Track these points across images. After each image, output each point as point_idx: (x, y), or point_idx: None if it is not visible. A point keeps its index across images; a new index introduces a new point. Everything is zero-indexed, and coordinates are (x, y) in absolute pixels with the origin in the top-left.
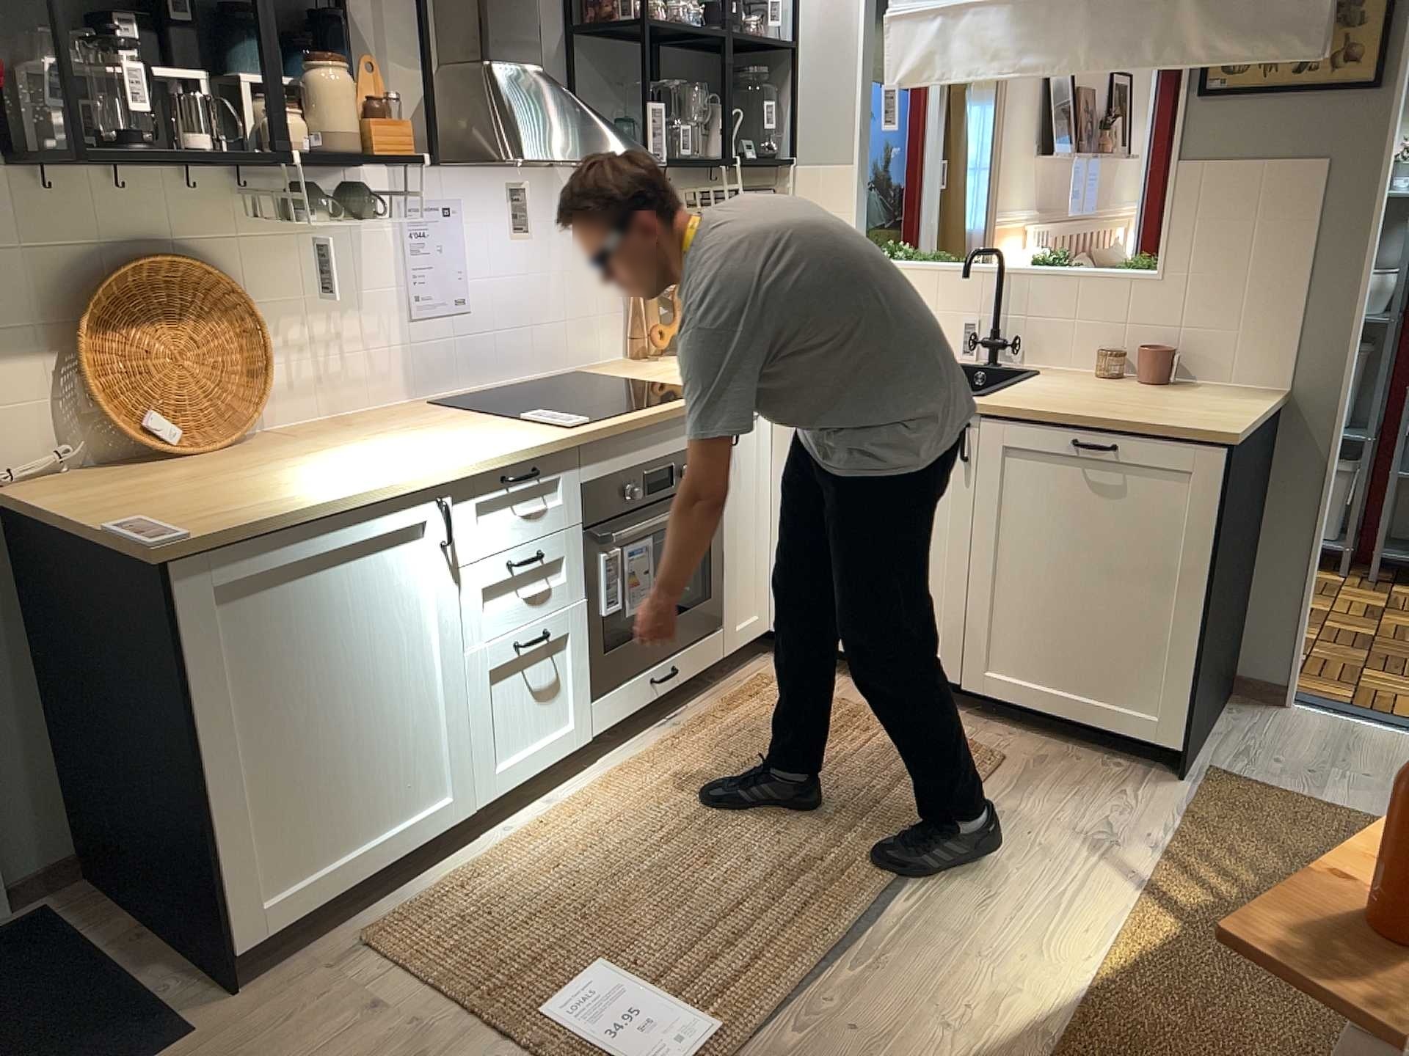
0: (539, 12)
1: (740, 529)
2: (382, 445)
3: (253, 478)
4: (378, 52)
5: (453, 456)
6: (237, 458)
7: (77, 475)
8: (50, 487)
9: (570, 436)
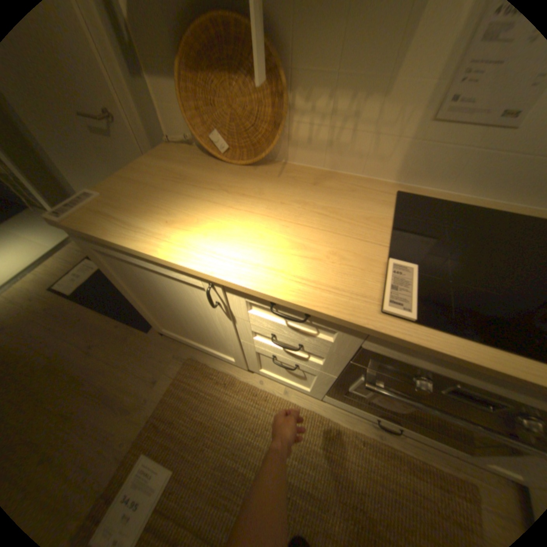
0: None
1: None
2: (277, 212)
3: (184, 195)
4: None
5: (253, 262)
6: (229, 173)
7: (185, 147)
8: (169, 149)
9: (361, 321)
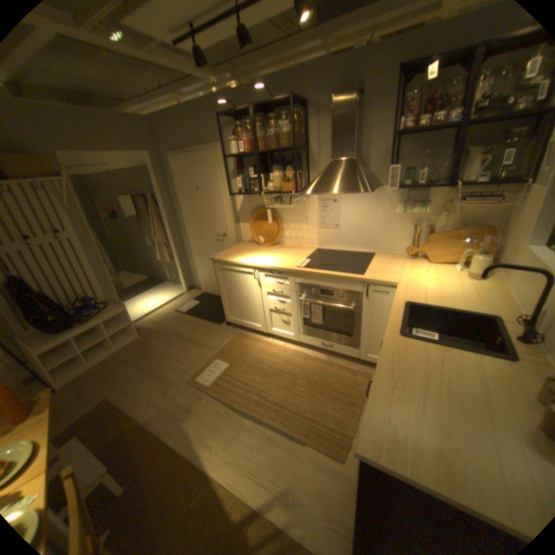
0: (383, 130)
1: (372, 325)
2: (275, 254)
3: (248, 252)
4: (317, 158)
5: (266, 262)
6: (263, 247)
7: (249, 242)
8: (244, 243)
9: (289, 268)
